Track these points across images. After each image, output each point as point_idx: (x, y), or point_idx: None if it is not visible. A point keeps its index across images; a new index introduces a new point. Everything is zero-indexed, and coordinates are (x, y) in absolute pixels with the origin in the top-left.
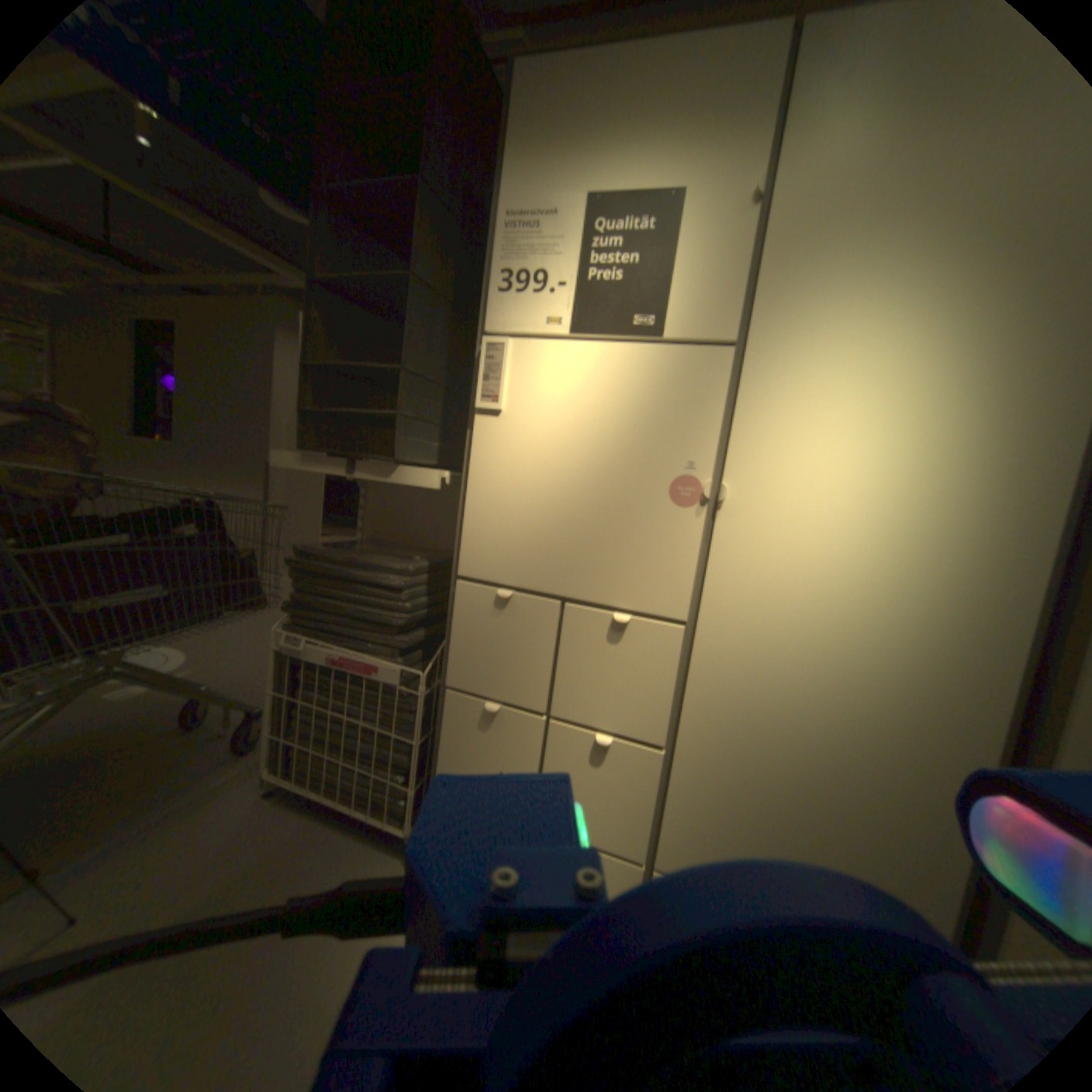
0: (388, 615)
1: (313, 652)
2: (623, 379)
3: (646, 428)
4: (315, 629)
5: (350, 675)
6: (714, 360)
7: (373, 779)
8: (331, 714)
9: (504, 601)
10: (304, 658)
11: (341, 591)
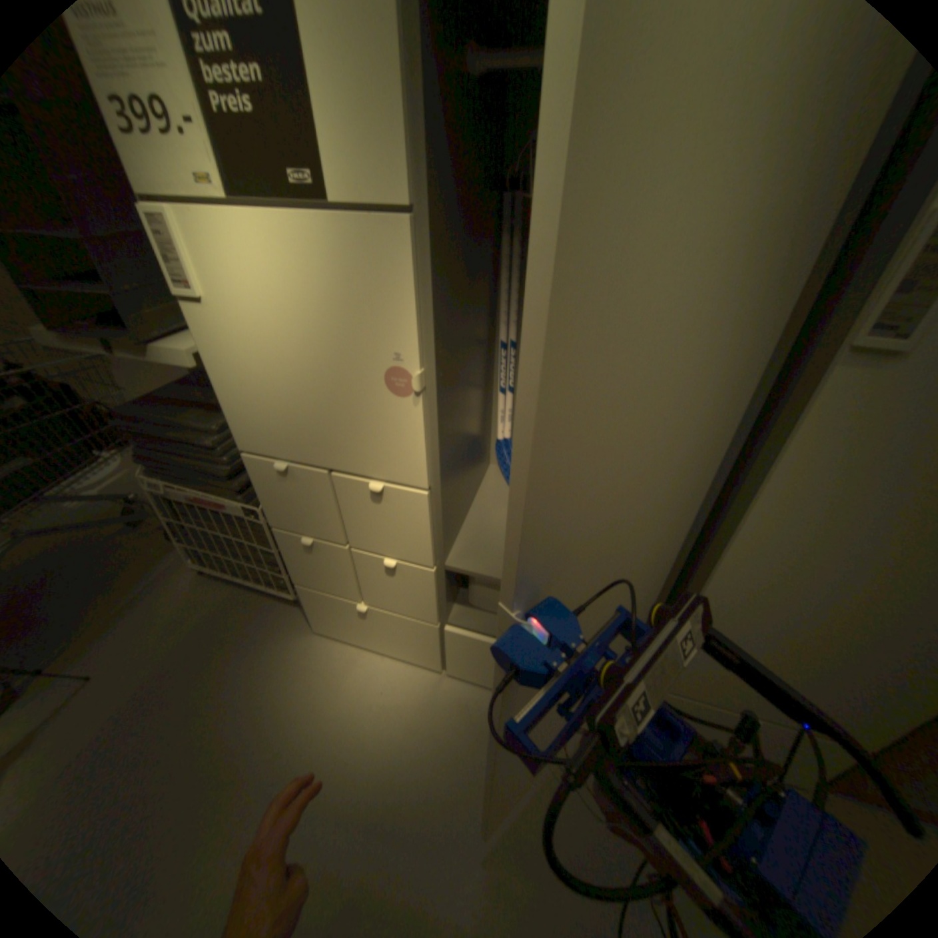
0: (213, 466)
1: (173, 492)
2: (304, 255)
3: (345, 314)
4: (167, 474)
5: (209, 507)
6: (391, 229)
7: (258, 569)
8: (211, 531)
9: (283, 469)
10: (170, 496)
11: (169, 446)
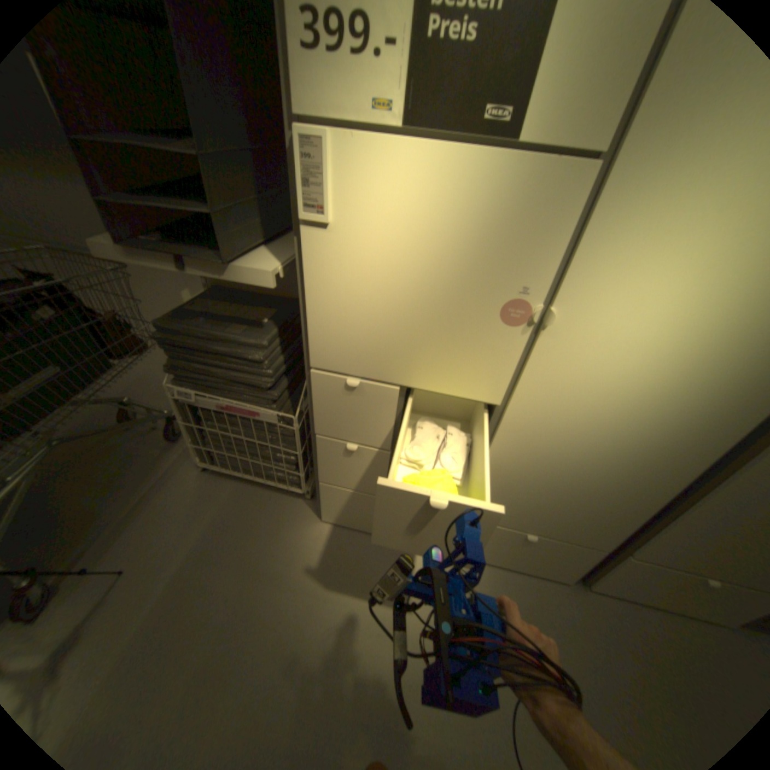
0: (255, 377)
1: (203, 399)
2: (466, 190)
3: (485, 248)
4: (198, 383)
5: (238, 413)
6: (574, 172)
7: (274, 467)
8: (232, 434)
9: (352, 384)
10: (198, 403)
11: (209, 357)
